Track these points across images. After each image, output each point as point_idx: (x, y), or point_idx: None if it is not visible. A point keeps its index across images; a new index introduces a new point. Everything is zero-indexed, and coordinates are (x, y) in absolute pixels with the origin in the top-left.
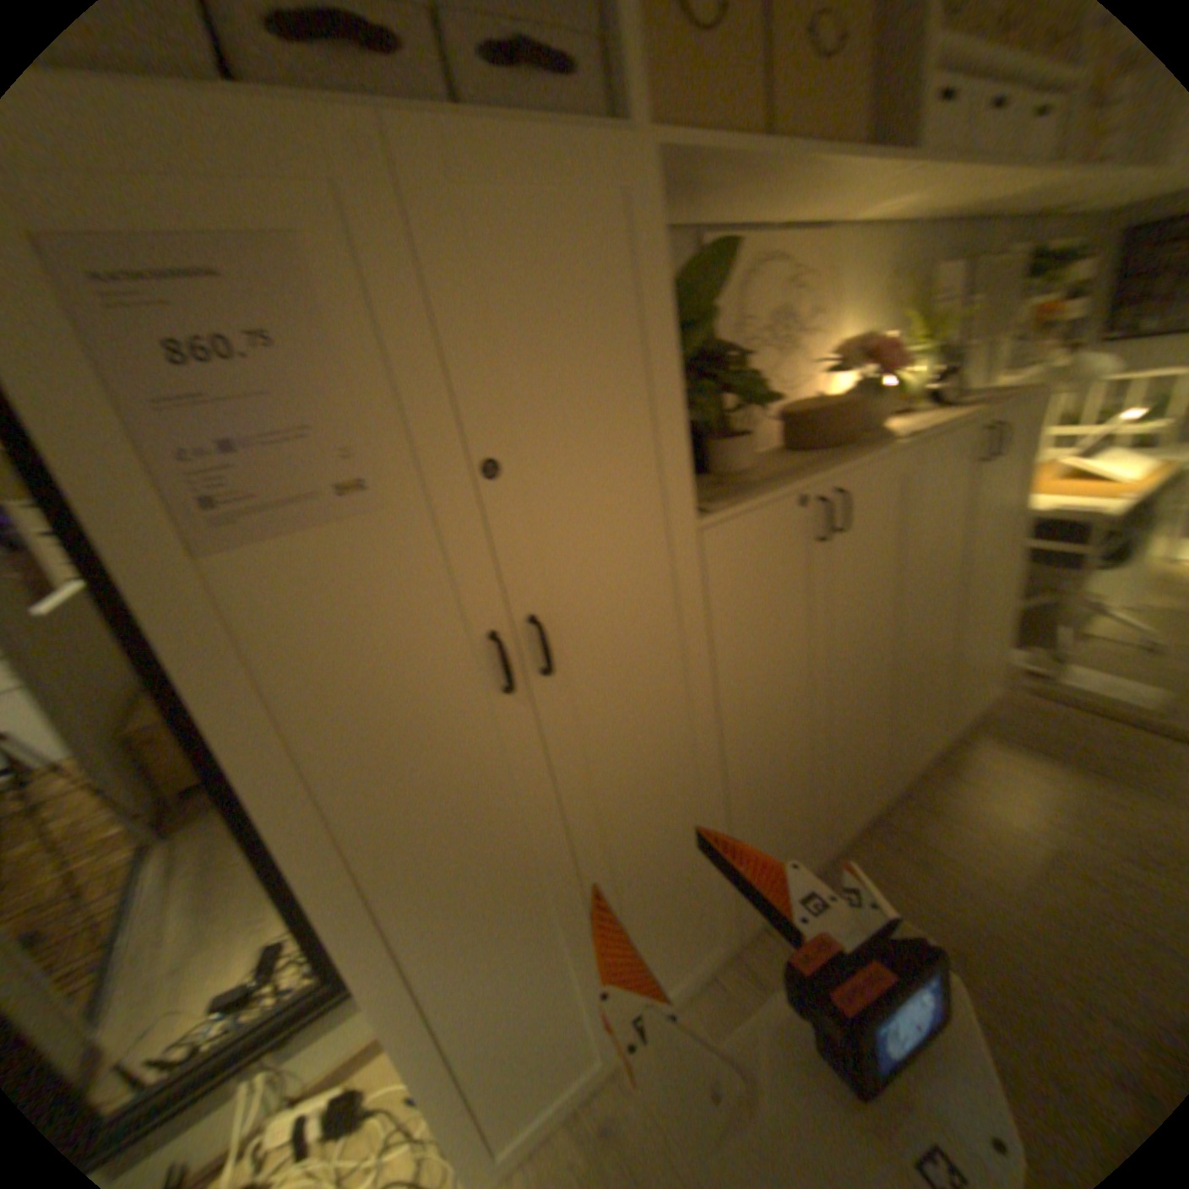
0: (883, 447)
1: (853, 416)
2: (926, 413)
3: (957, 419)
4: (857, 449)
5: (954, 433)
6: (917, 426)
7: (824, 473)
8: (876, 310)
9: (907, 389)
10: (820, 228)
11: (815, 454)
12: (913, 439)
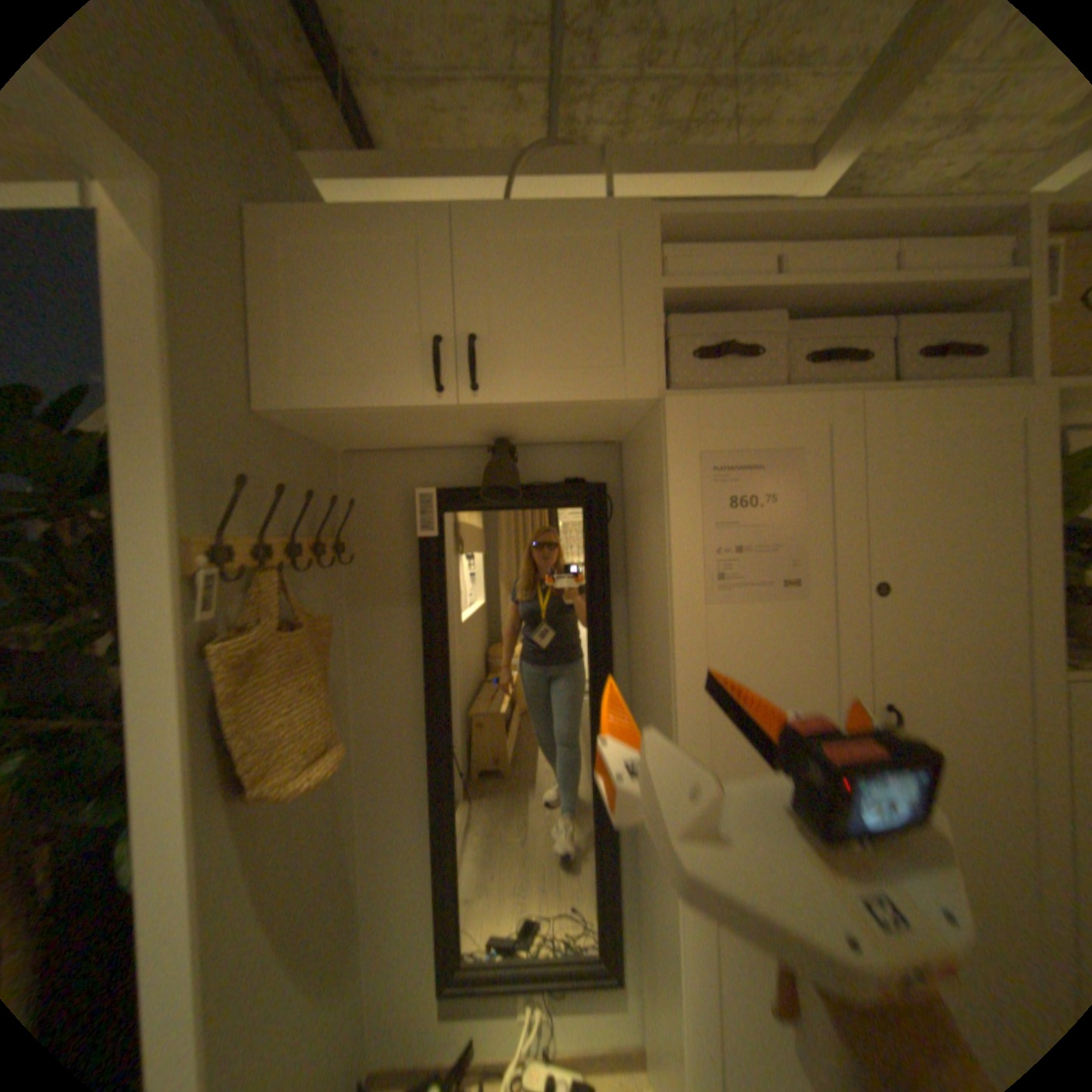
0: None
1: None
2: None
3: None
4: None
5: None
6: None
7: None
8: None
9: None
10: None
11: None
12: None
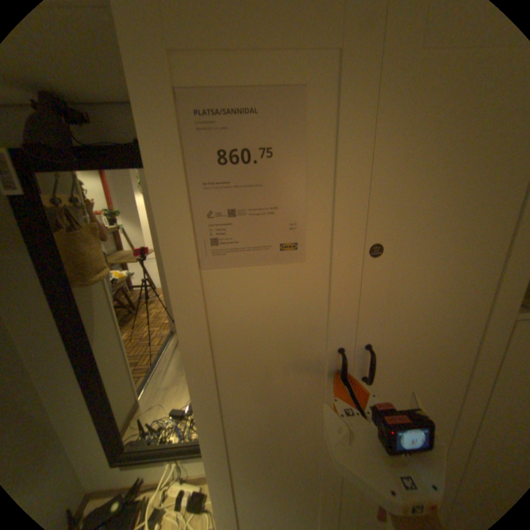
0: None
1: None
2: None
3: None
4: None
5: None
6: None
7: None
8: None
9: None
10: None
11: None
12: None
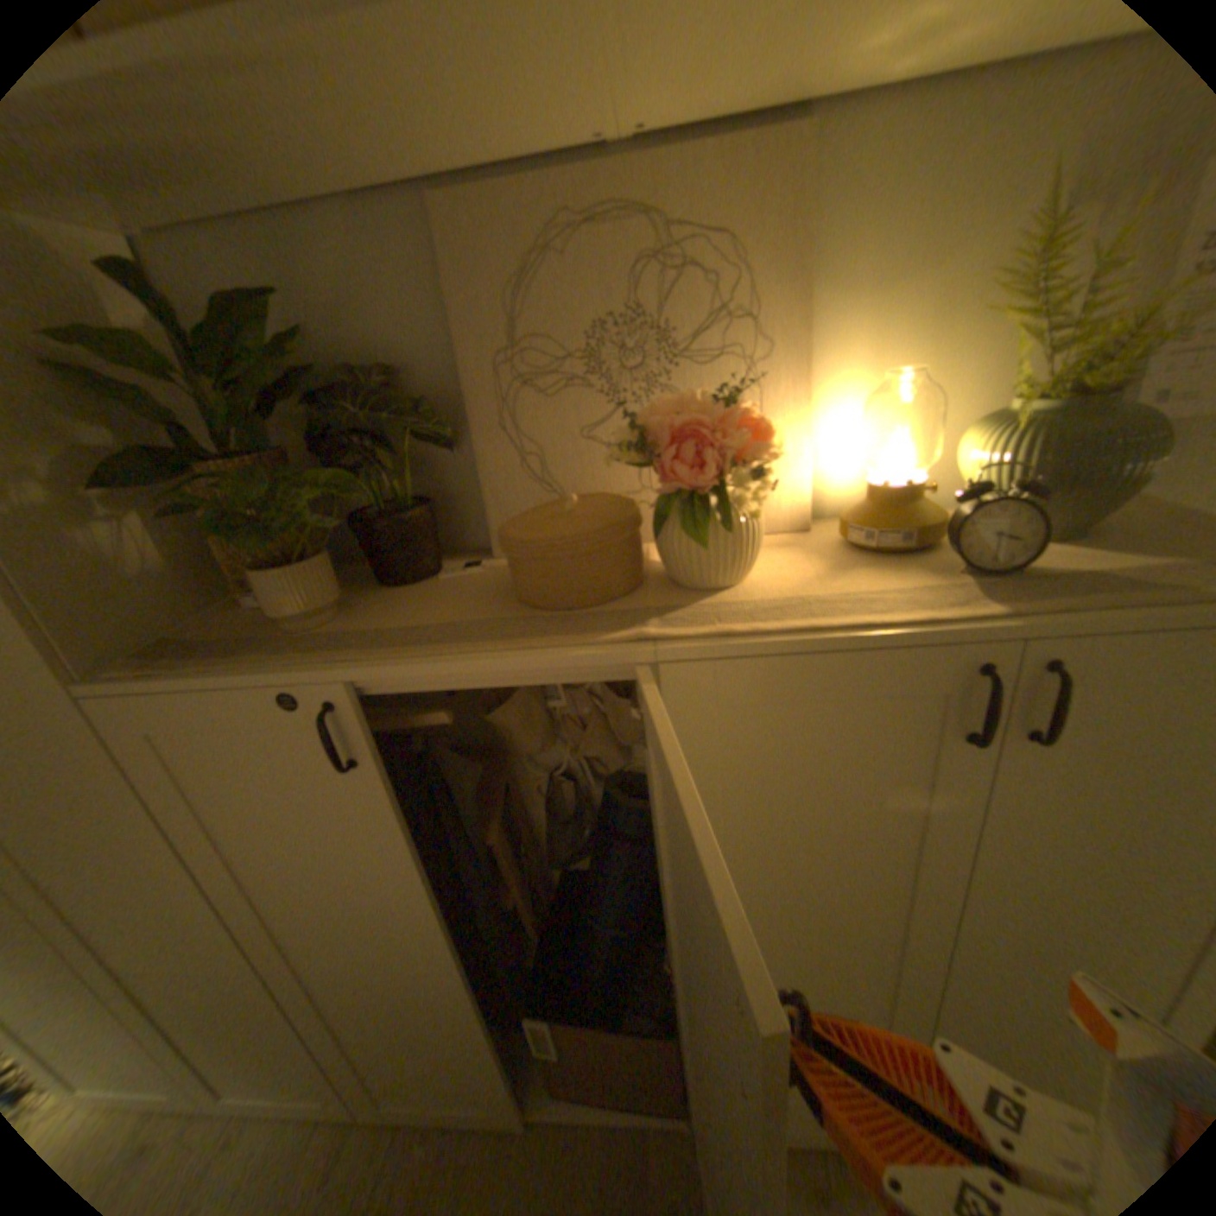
0: (525, 644)
1: (543, 561)
2: (910, 567)
3: (832, 625)
4: (513, 628)
5: (793, 656)
6: (739, 609)
7: (323, 667)
8: (981, 290)
9: (924, 495)
10: (752, 122)
11: (492, 605)
12: (606, 649)
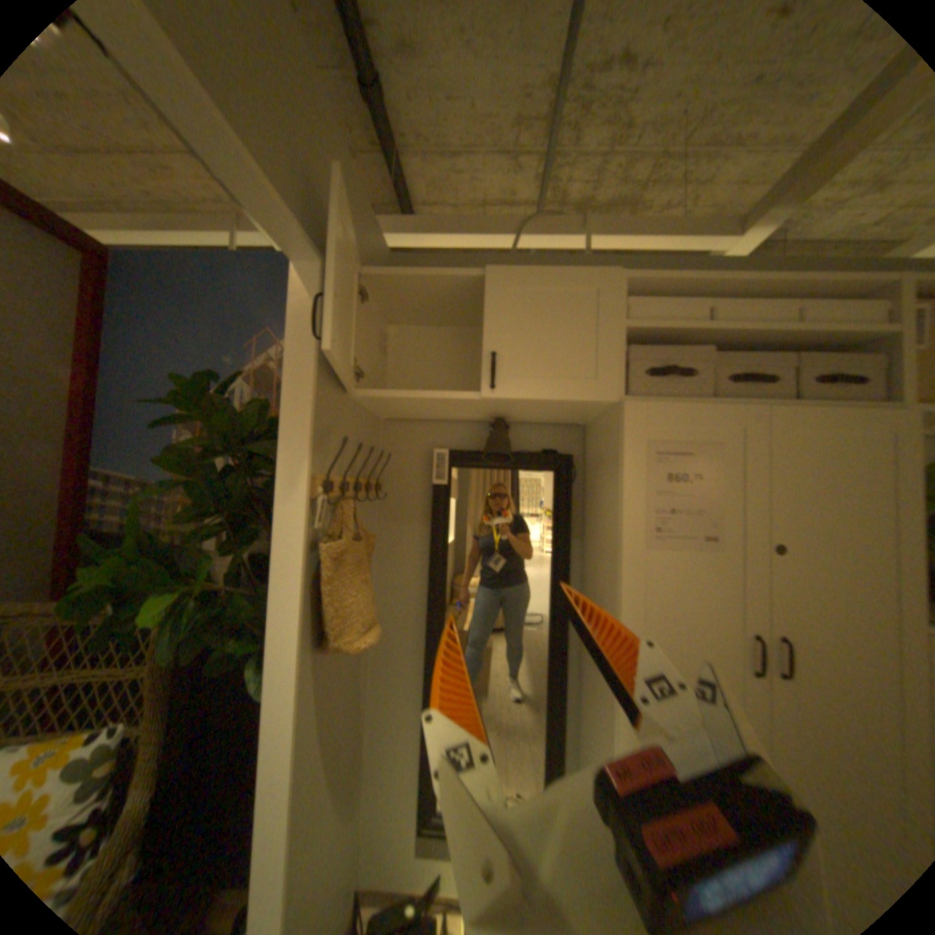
0: None
1: None
2: None
3: None
4: None
5: None
6: None
7: None
8: None
9: None
10: None
11: None
12: None
